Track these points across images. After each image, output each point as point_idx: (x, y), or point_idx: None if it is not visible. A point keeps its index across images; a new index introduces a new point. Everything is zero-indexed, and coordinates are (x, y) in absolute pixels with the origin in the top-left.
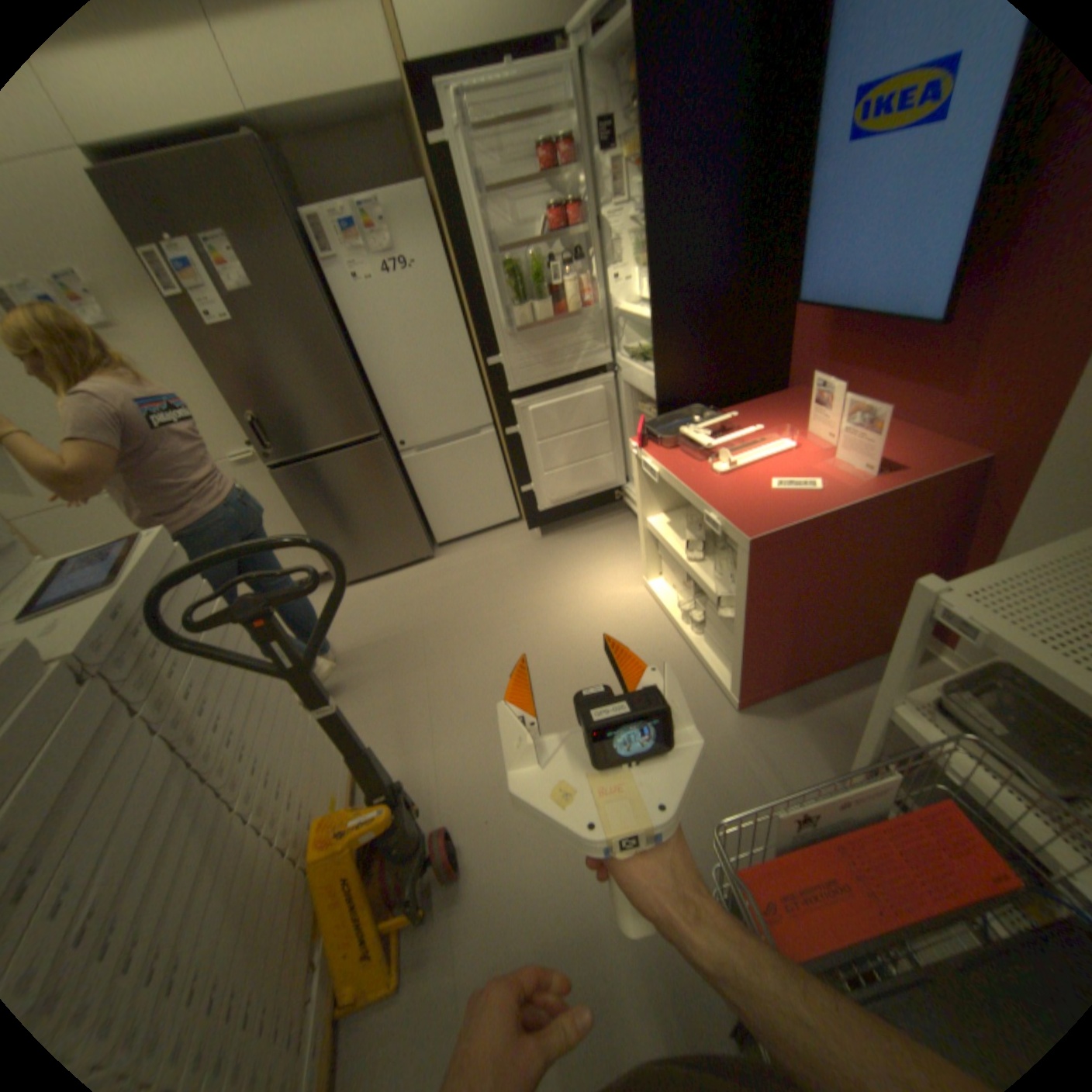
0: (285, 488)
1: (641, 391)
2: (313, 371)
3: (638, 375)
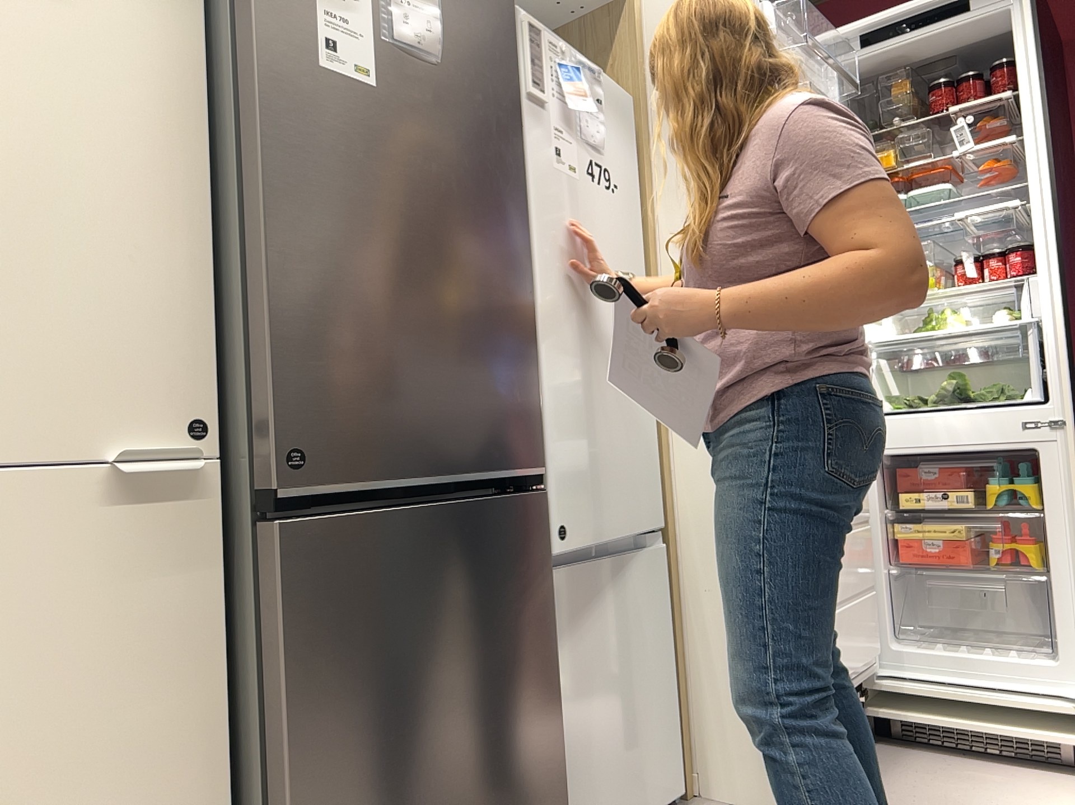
0: (295, 594)
1: (957, 450)
2: (476, 274)
3: (955, 421)
